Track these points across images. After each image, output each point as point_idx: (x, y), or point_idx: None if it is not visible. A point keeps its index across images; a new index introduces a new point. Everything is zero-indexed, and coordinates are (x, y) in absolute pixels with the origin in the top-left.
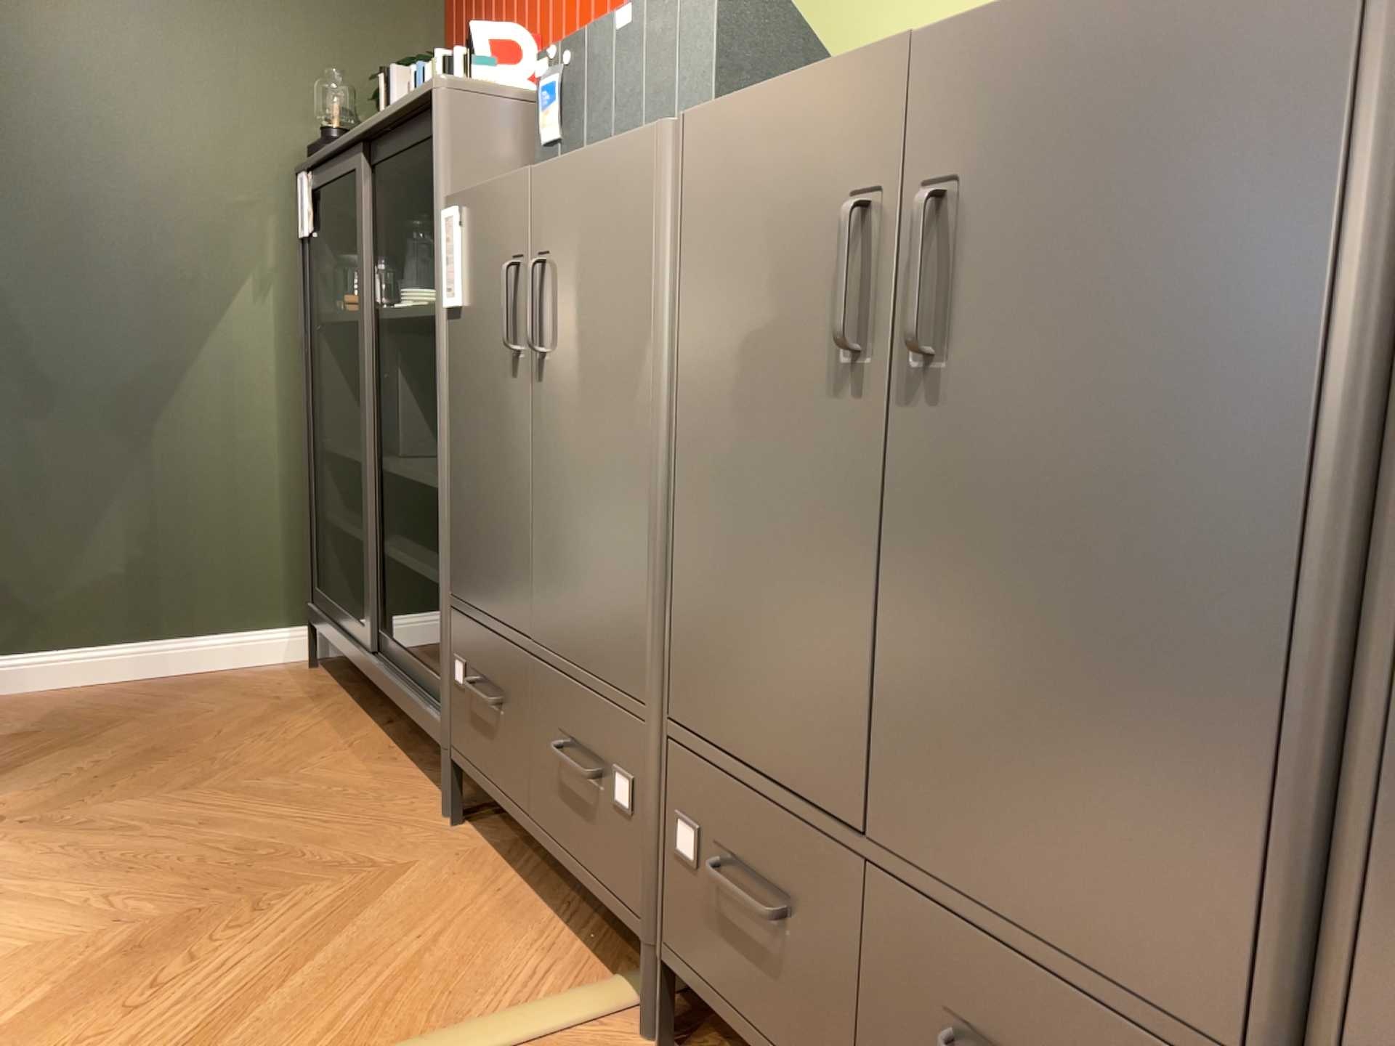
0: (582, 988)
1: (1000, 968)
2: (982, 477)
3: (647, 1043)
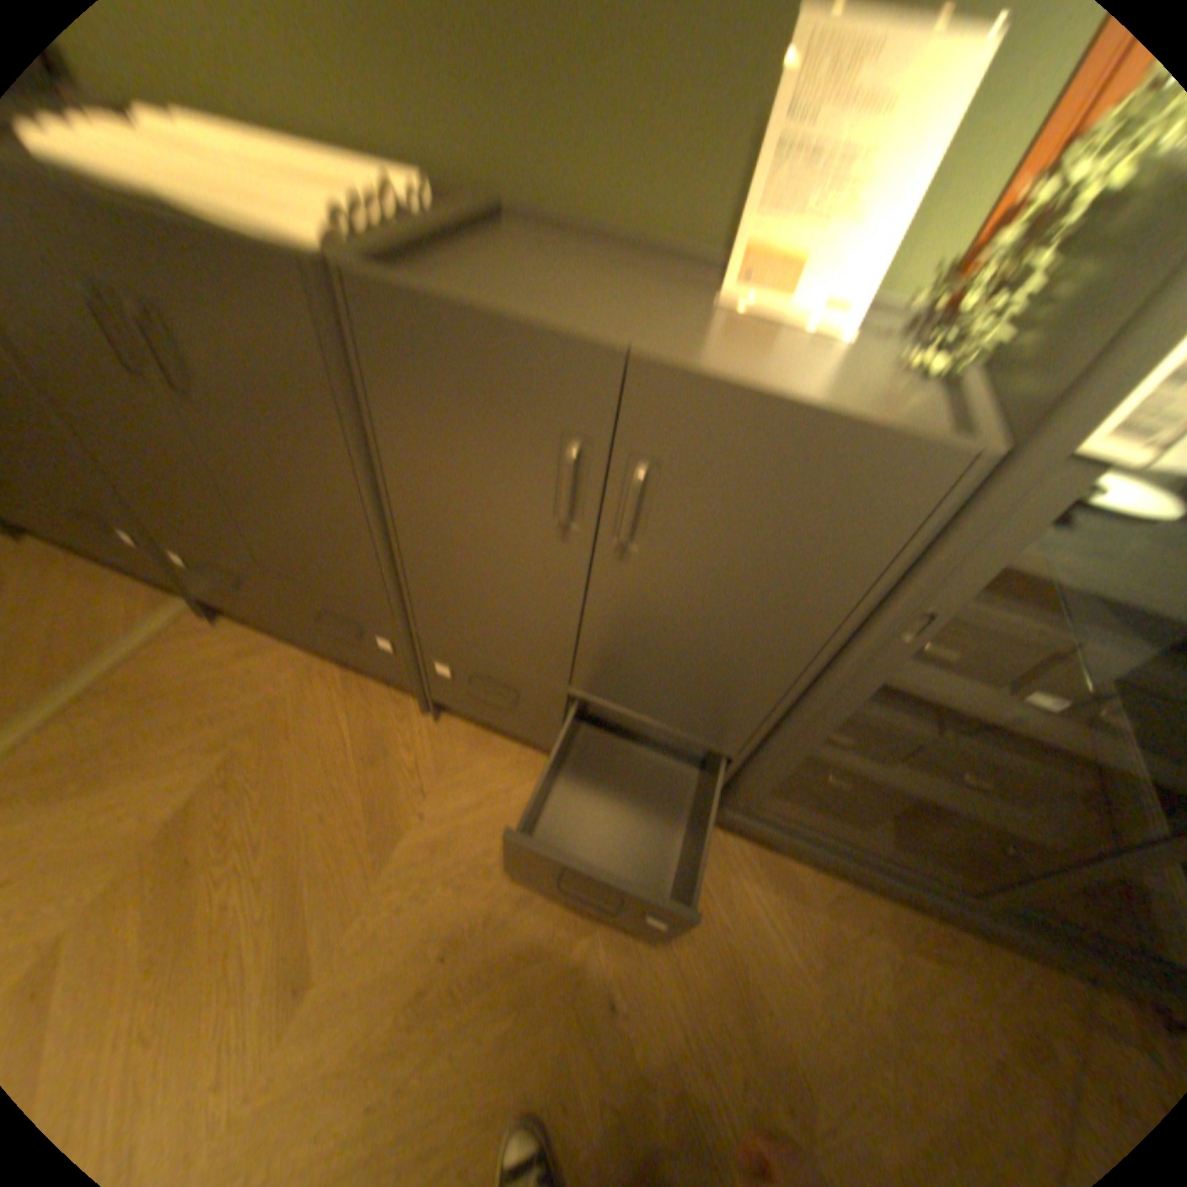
0: (156, 605)
1: (320, 597)
2: (235, 445)
3: (201, 618)
